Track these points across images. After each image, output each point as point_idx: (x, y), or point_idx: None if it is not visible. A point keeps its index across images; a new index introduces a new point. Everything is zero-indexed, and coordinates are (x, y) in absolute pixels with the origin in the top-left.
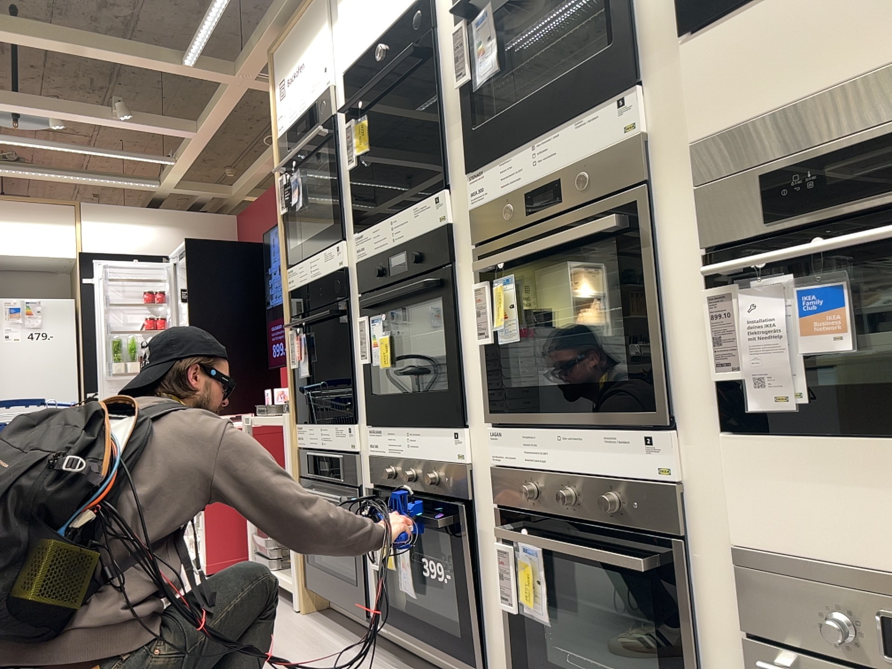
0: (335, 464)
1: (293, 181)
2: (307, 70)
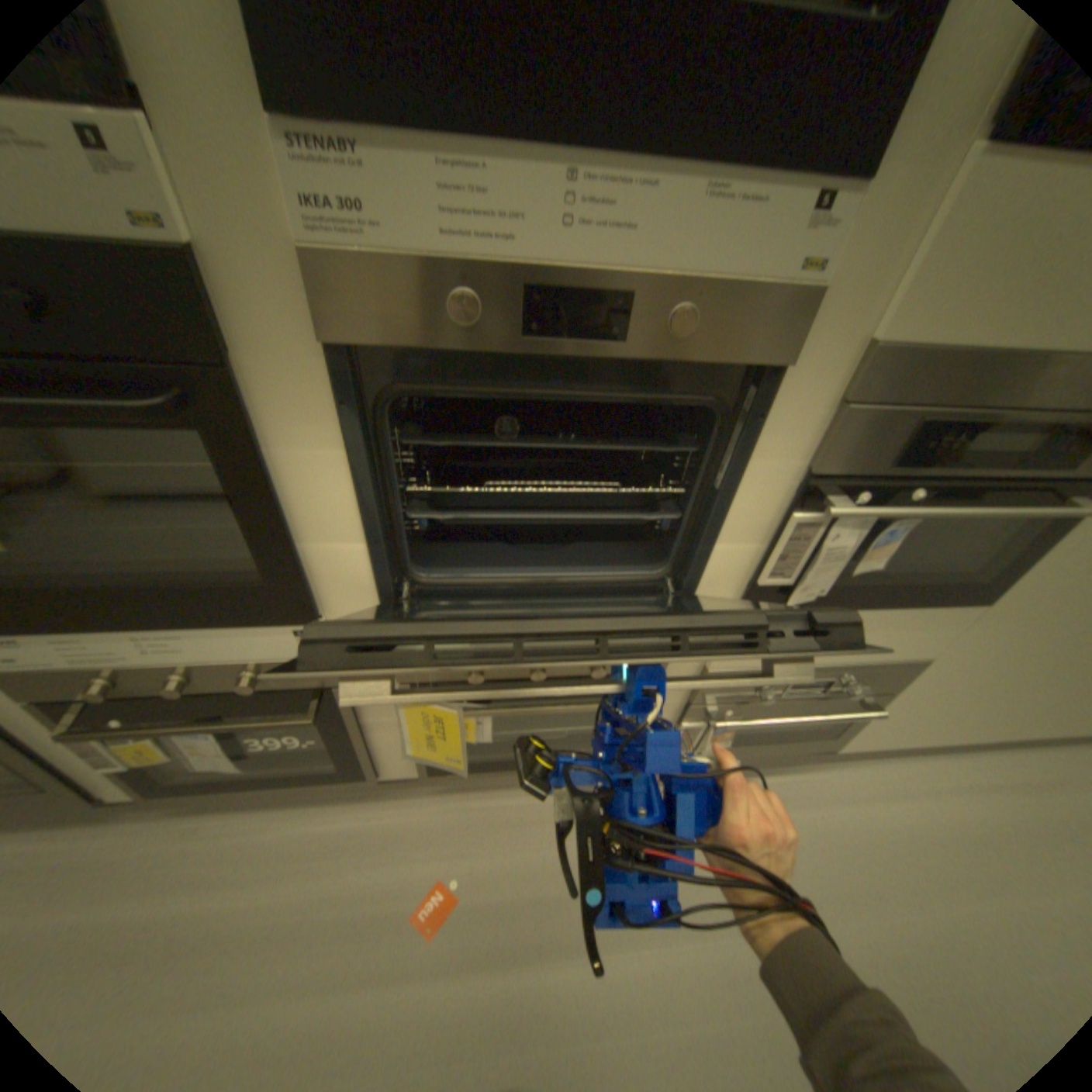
0: None
1: None
2: None
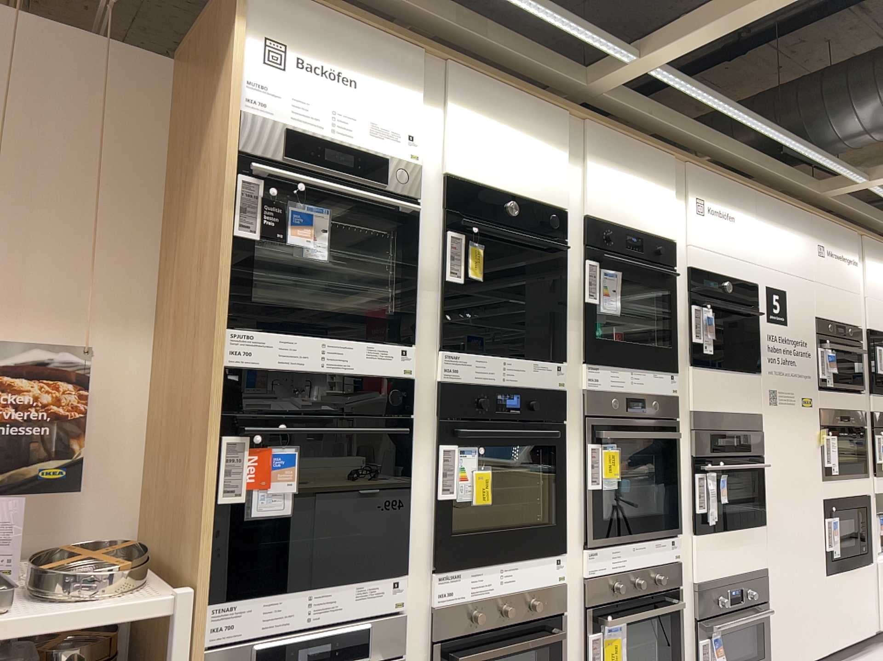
0: (349, 639)
1: (299, 212)
2: (367, 99)
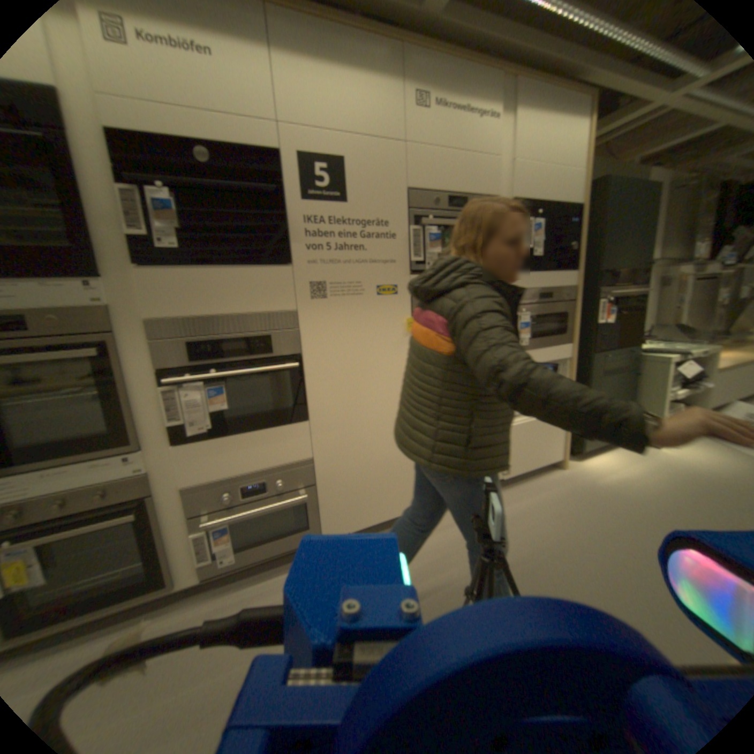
0: None
1: None
2: None
